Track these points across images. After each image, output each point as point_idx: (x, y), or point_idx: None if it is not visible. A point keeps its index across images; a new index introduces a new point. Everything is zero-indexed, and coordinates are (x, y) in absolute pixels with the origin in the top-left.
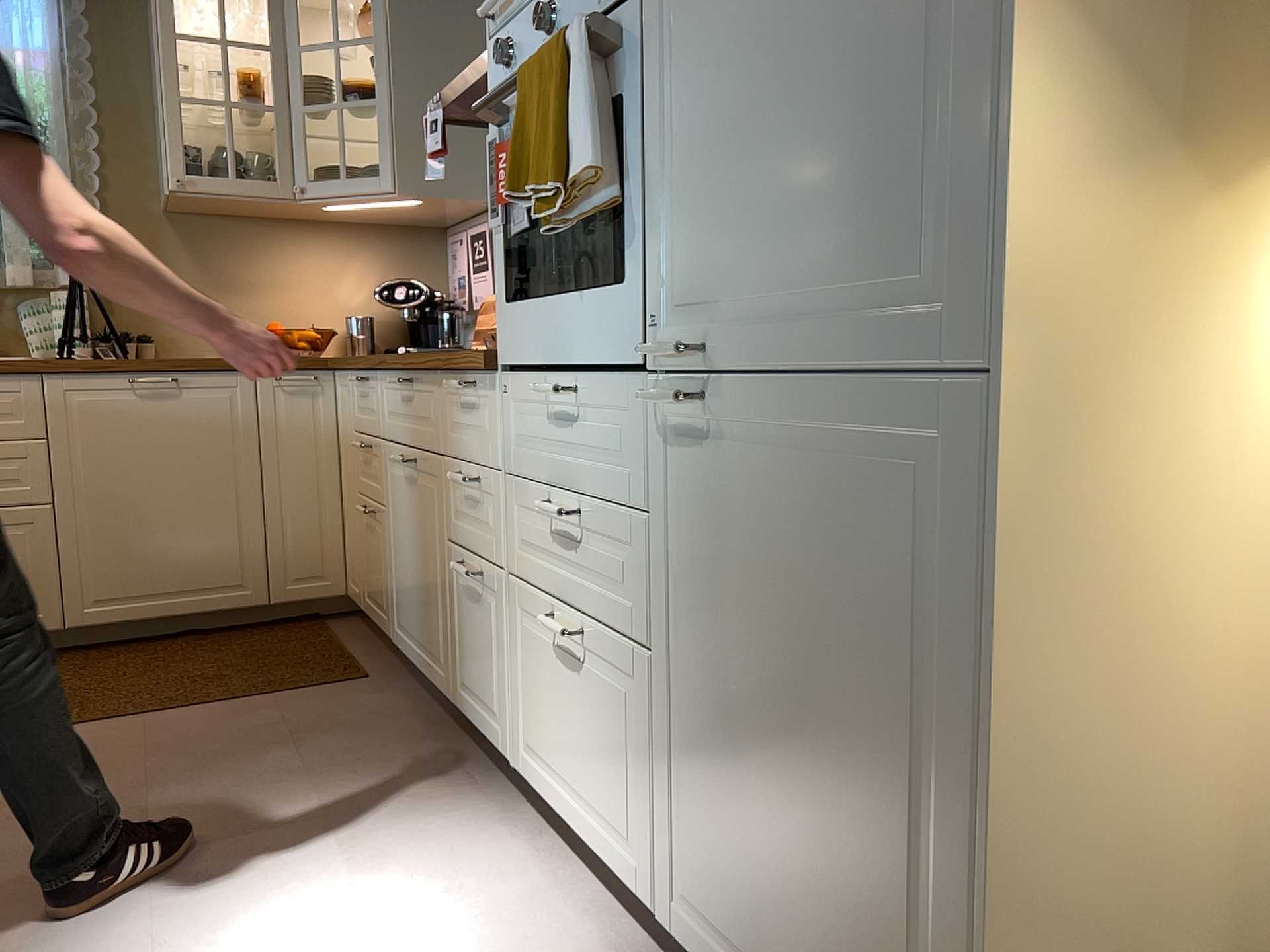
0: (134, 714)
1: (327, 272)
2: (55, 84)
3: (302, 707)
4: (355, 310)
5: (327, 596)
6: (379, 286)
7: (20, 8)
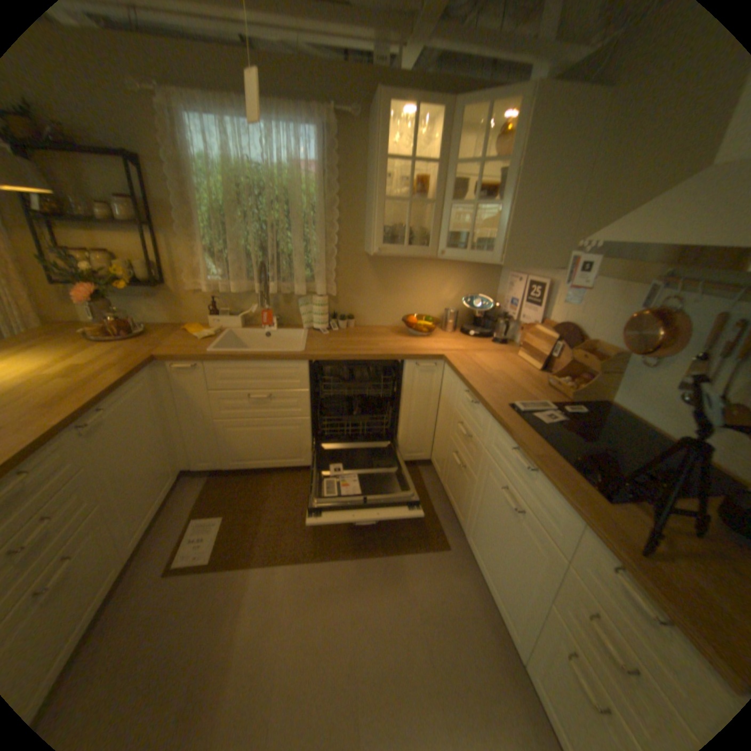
0: (342, 558)
1: (437, 284)
2: (319, 184)
3: (421, 580)
4: (447, 304)
5: (421, 460)
6: (462, 292)
7: (304, 136)
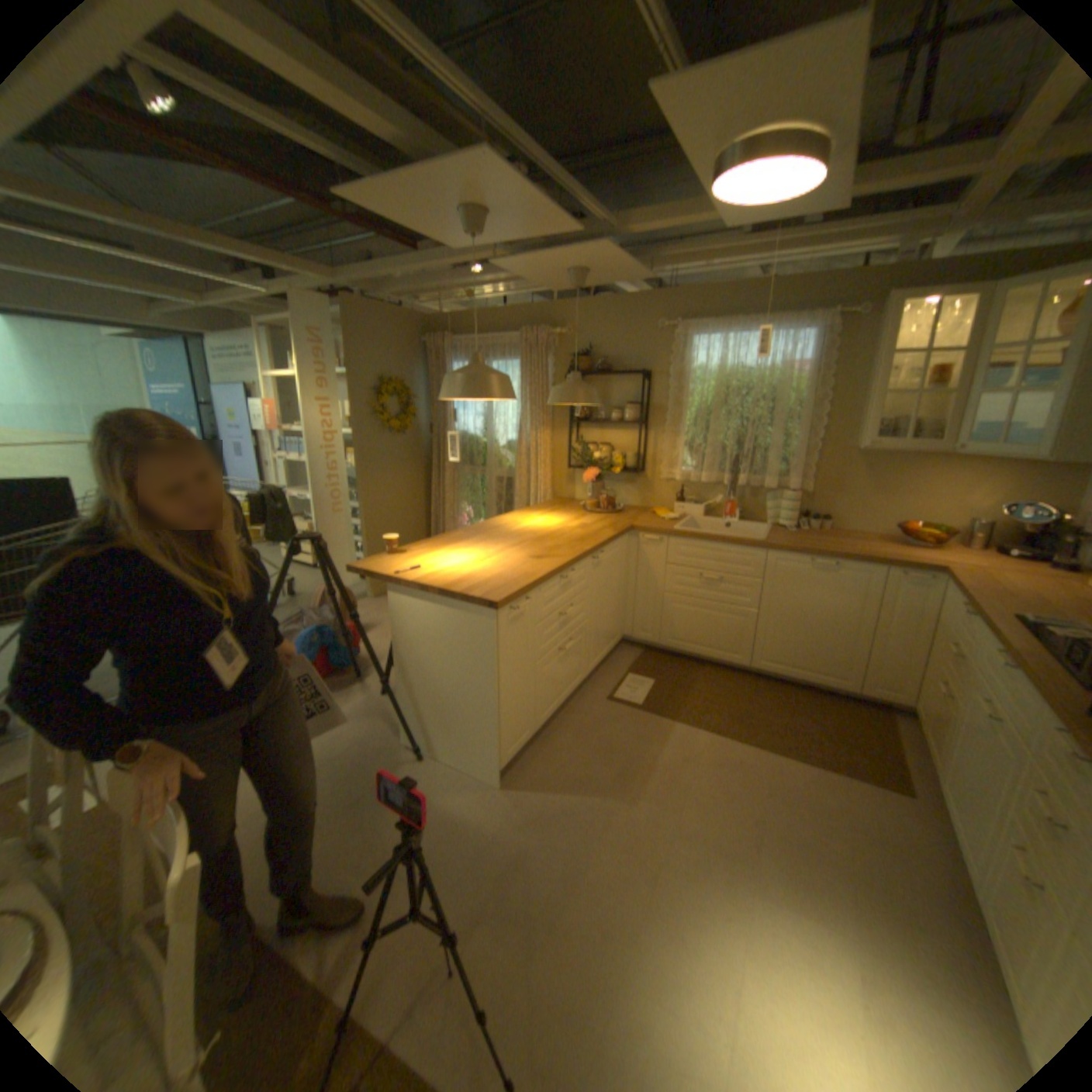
0: (769, 750)
1: (965, 486)
2: (811, 380)
3: (863, 804)
4: (980, 513)
5: (900, 705)
6: (1009, 498)
7: (802, 338)
